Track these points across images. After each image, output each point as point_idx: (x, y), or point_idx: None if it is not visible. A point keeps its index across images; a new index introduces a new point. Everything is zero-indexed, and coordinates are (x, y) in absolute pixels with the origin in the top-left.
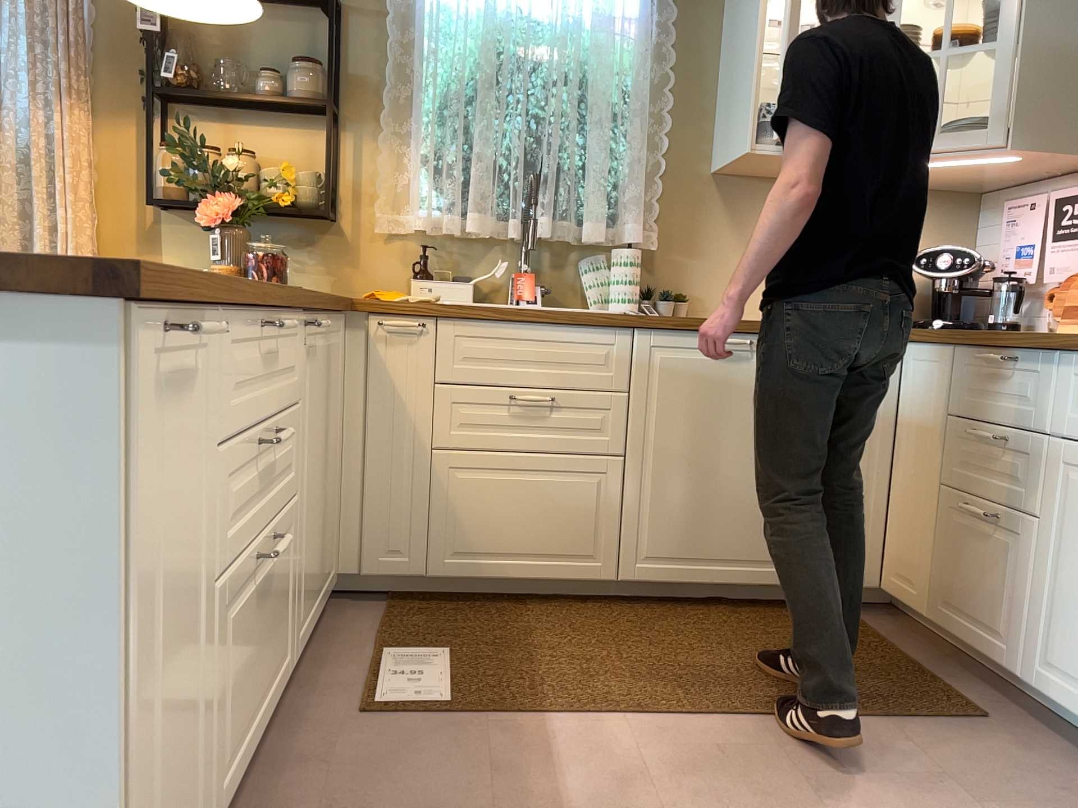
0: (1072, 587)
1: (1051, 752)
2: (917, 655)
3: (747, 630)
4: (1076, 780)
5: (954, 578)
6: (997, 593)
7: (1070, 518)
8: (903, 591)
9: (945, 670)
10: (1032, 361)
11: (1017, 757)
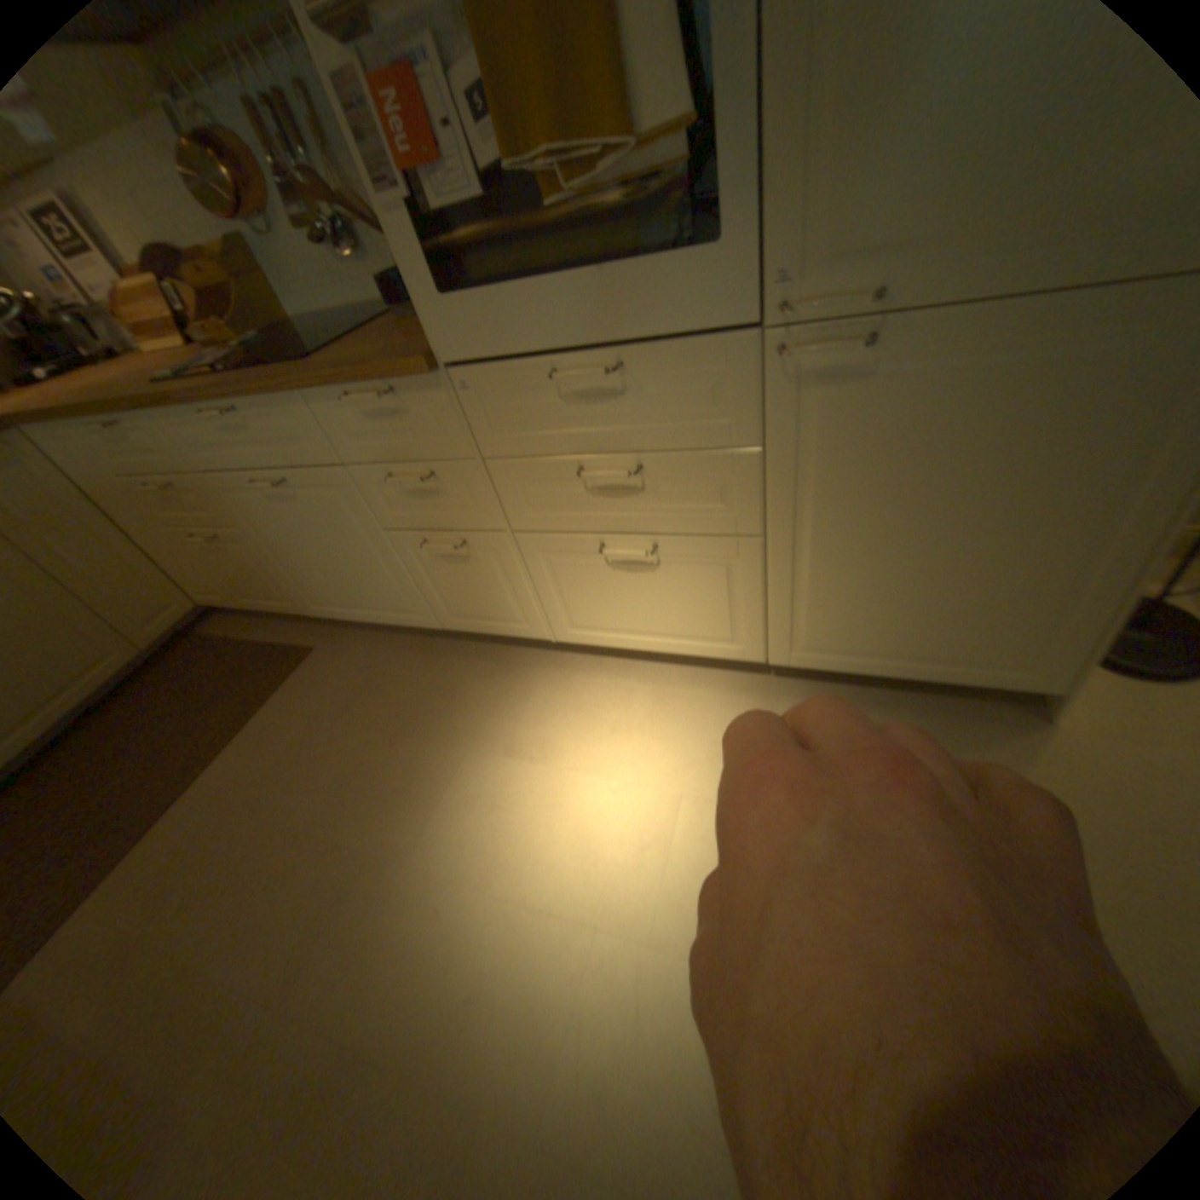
0: (288, 561)
1: (350, 643)
2: (254, 635)
3: (130, 721)
4: (369, 651)
5: (230, 582)
6: (259, 580)
7: (252, 522)
8: (213, 602)
9: (275, 633)
10: (130, 423)
11: (338, 664)
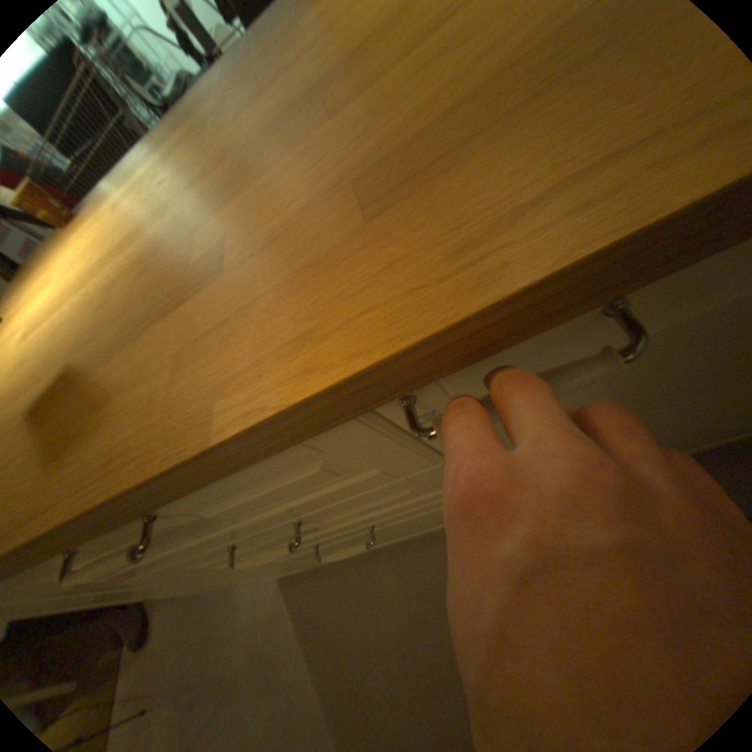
0: None
1: None
2: None
3: None
4: None
5: None
6: None
7: None
8: None
9: None
10: None
11: None
